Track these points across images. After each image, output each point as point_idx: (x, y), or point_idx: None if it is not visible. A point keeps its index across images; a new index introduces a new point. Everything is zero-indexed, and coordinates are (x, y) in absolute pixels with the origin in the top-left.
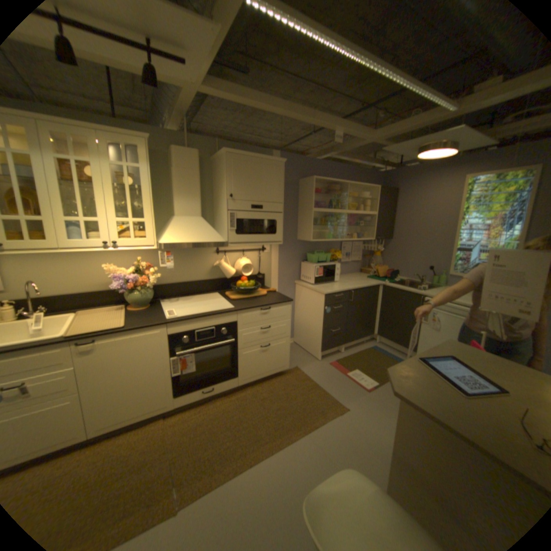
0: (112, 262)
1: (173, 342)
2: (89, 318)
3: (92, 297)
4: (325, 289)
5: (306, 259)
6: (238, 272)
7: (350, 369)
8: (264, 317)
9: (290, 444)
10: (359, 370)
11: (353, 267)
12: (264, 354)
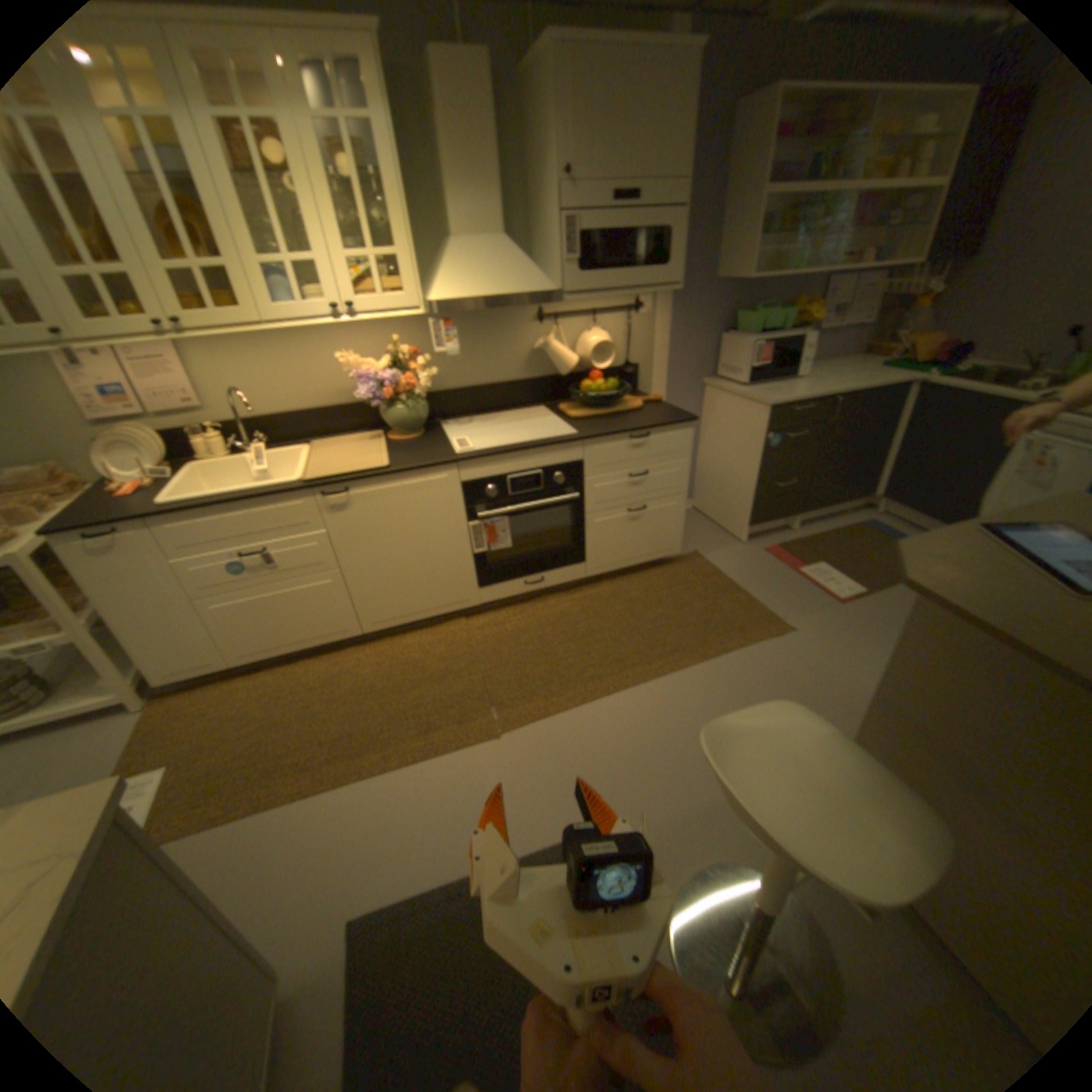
0: (350, 349)
1: (472, 496)
2: (334, 453)
3: (330, 417)
4: (775, 395)
5: (737, 325)
6: (583, 362)
7: (808, 561)
8: (637, 454)
9: (678, 671)
10: (827, 564)
11: (851, 342)
12: (634, 524)
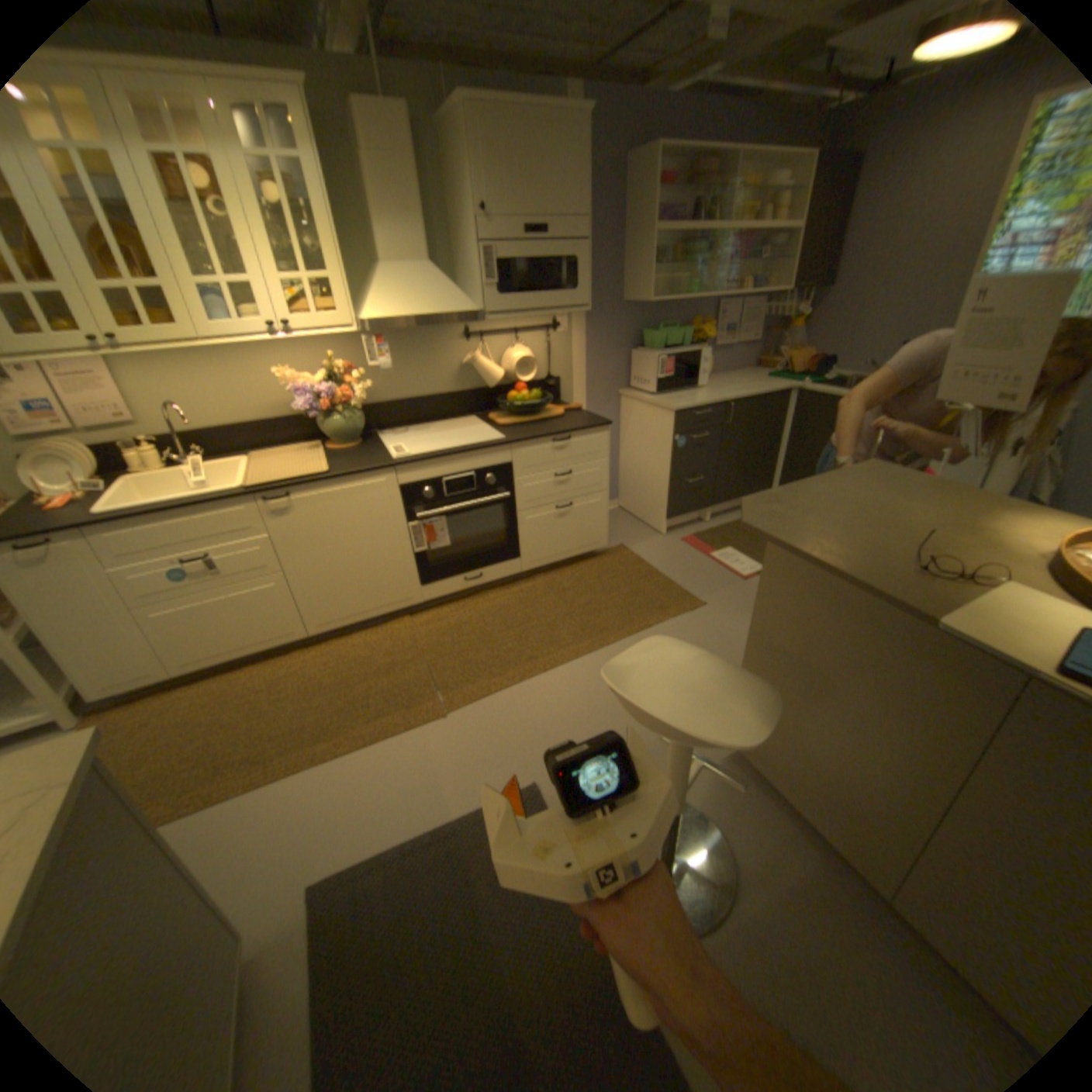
0: (284, 365)
1: (409, 498)
2: (271, 463)
3: (266, 430)
4: (677, 402)
5: (643, 342)
6: (508, 375)
7: (717, 547)
8: (560, 456)
9: (606, 646)
10: (733, 549)
11: (742, 357)
12: (562, 520)
